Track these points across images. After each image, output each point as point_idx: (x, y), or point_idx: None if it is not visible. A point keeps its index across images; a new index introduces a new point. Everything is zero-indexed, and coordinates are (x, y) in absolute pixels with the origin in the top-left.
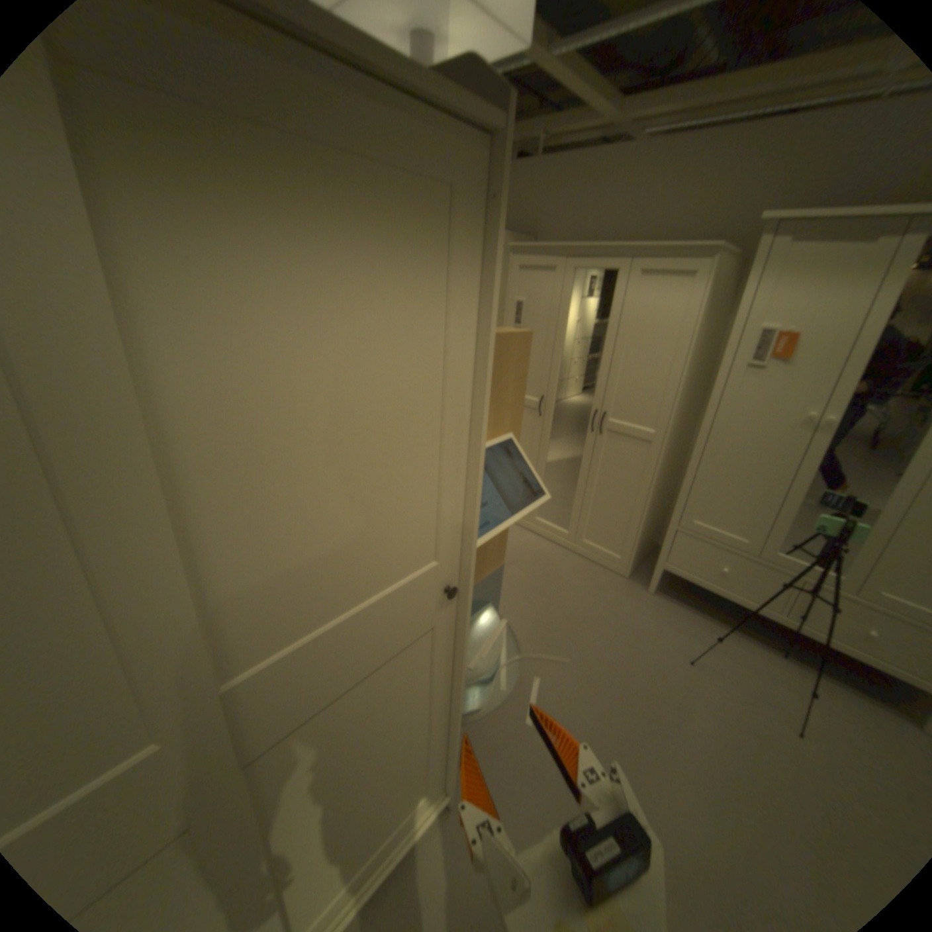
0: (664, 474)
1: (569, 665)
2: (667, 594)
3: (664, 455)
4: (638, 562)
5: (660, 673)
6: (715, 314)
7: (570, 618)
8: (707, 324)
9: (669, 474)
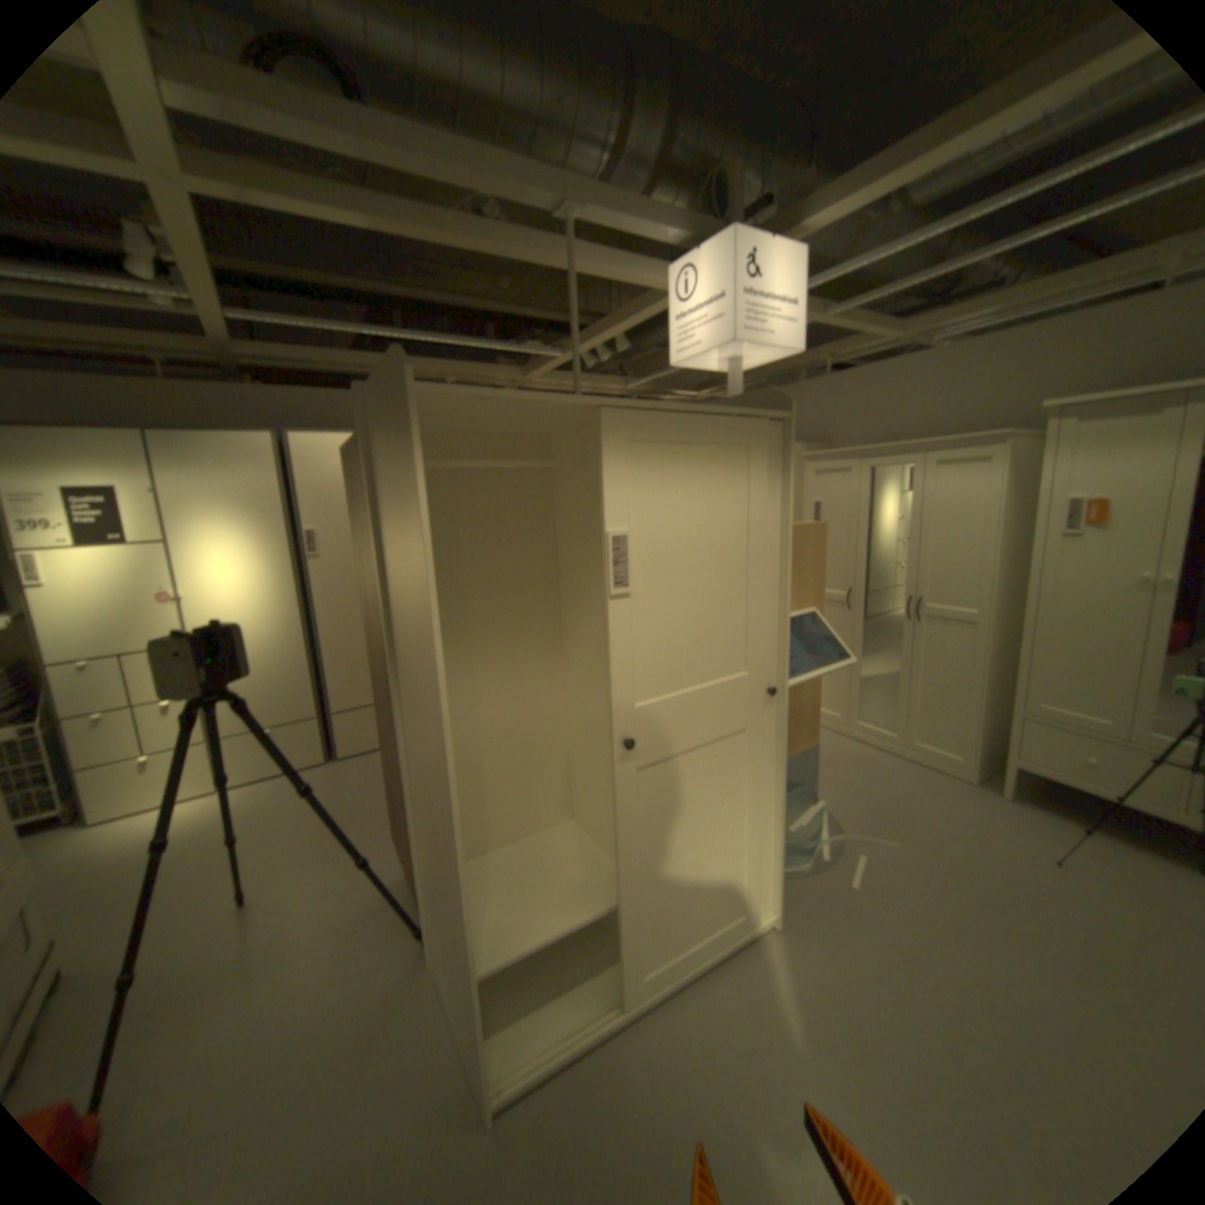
0: (1002, 660)
1: (901, 851)
2: (1032, 804)
3: (995, 637)
4: (990, 770)
5: (1016, 869)
6: (1029, 491)
7: (903, 815)
8: (1019, 502)
9: (1013, 664)
